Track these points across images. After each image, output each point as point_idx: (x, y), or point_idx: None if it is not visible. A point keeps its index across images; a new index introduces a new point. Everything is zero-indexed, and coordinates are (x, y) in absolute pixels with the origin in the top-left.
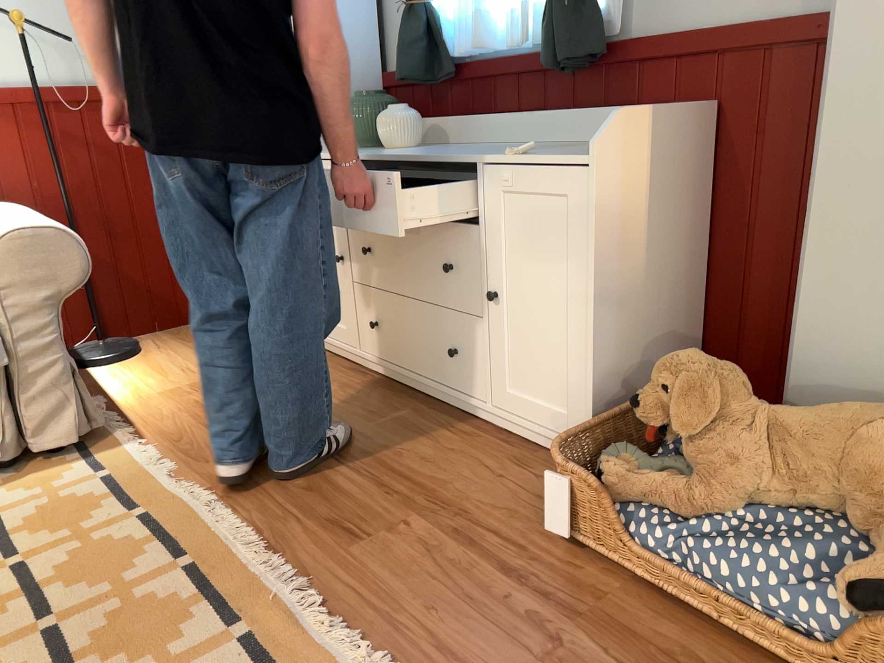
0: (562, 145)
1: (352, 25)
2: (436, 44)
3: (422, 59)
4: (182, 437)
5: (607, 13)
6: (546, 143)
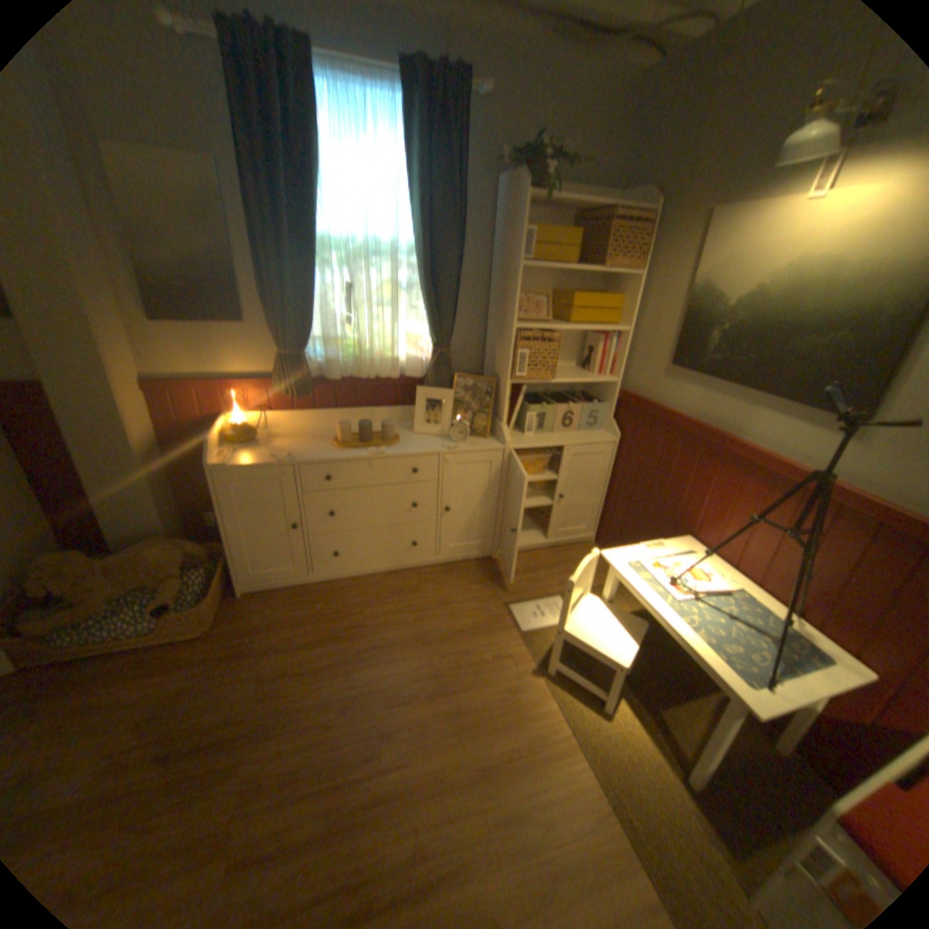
0: None
1: None
2: None
3: None
4: None
5: None
6: None
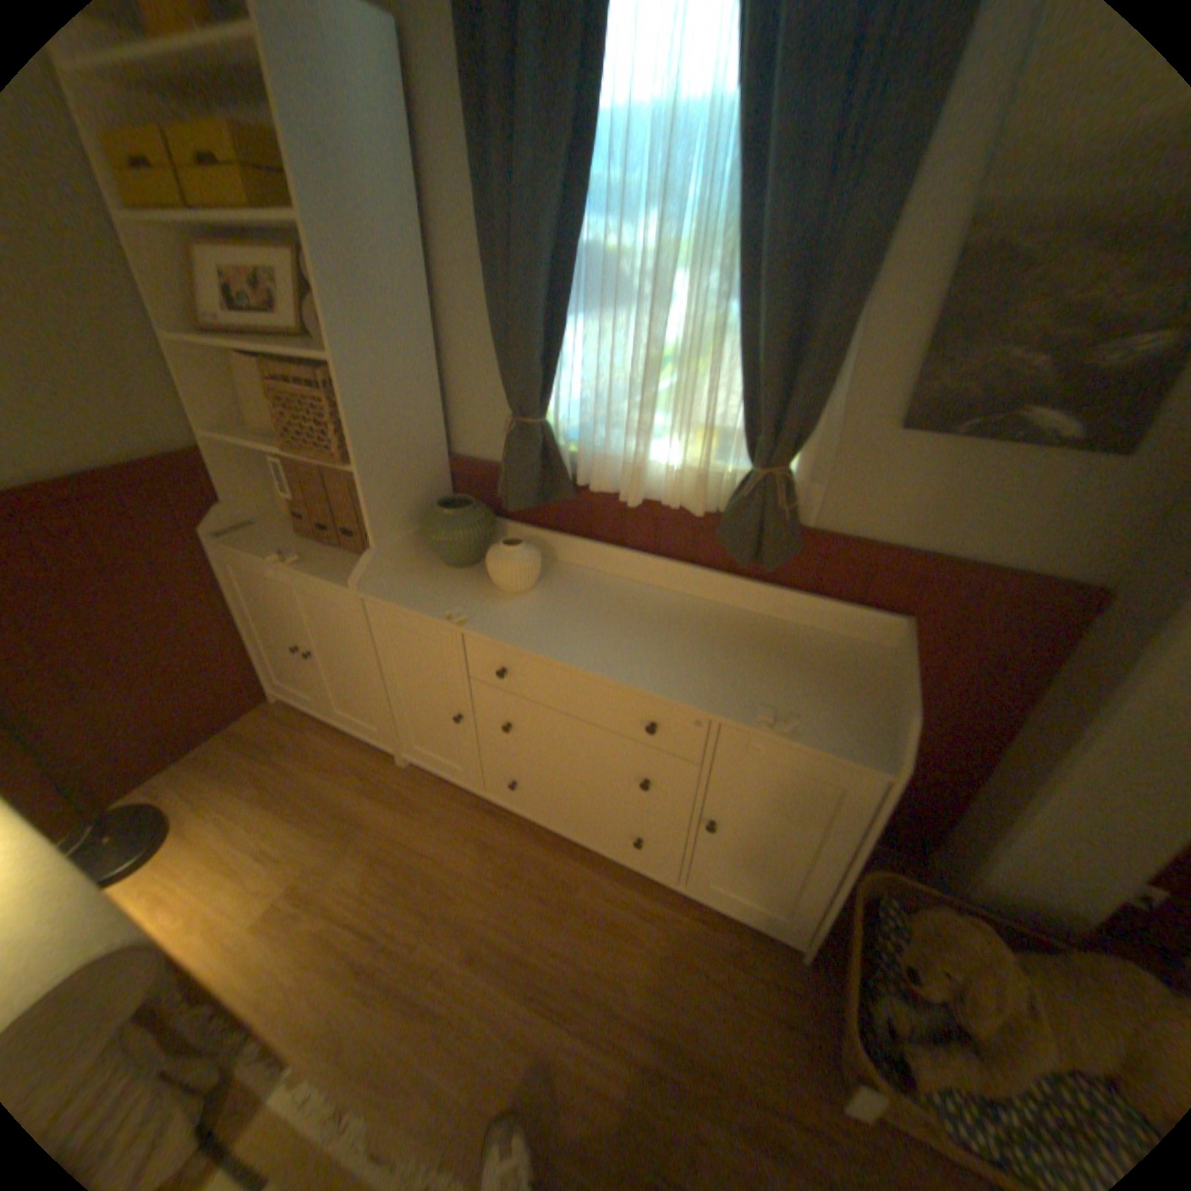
0: (733, 618)
1: (416, 407)
2: (549, 458)
3: (541, 485)
4: (338, 1038)
5: (799, 497)
6: (701, 600)
